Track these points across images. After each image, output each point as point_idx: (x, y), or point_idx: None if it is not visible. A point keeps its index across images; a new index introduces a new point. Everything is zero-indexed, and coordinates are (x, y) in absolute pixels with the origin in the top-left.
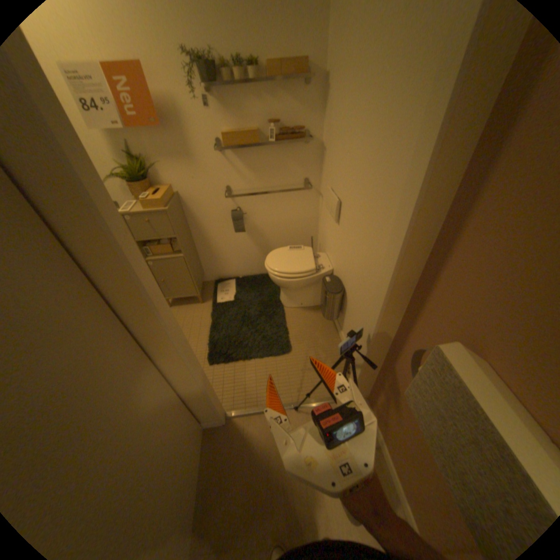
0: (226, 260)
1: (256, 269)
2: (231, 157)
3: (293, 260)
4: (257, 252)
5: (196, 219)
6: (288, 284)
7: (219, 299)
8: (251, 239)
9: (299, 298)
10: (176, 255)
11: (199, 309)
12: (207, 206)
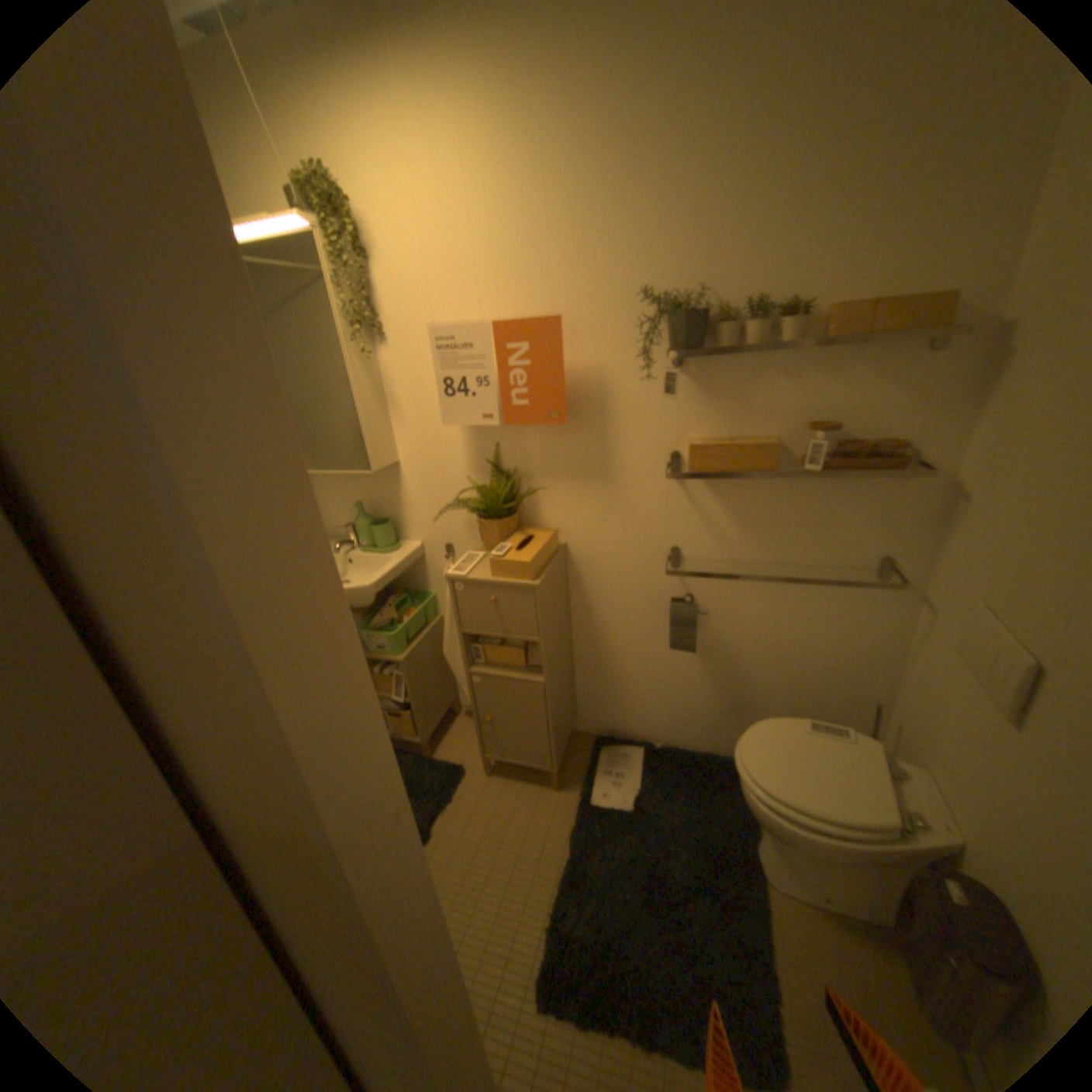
0: (632, 698)
1: (699, 736)
2: (698, 489)
3: (825, 769)
4: (713, 700)
5: (588, 600)
6: (802, 843)
7: (598, 793)
8: (704, 667)
9: (826, 883)
10: (529, 676)
11: (546, 806)
12: (617, 580)
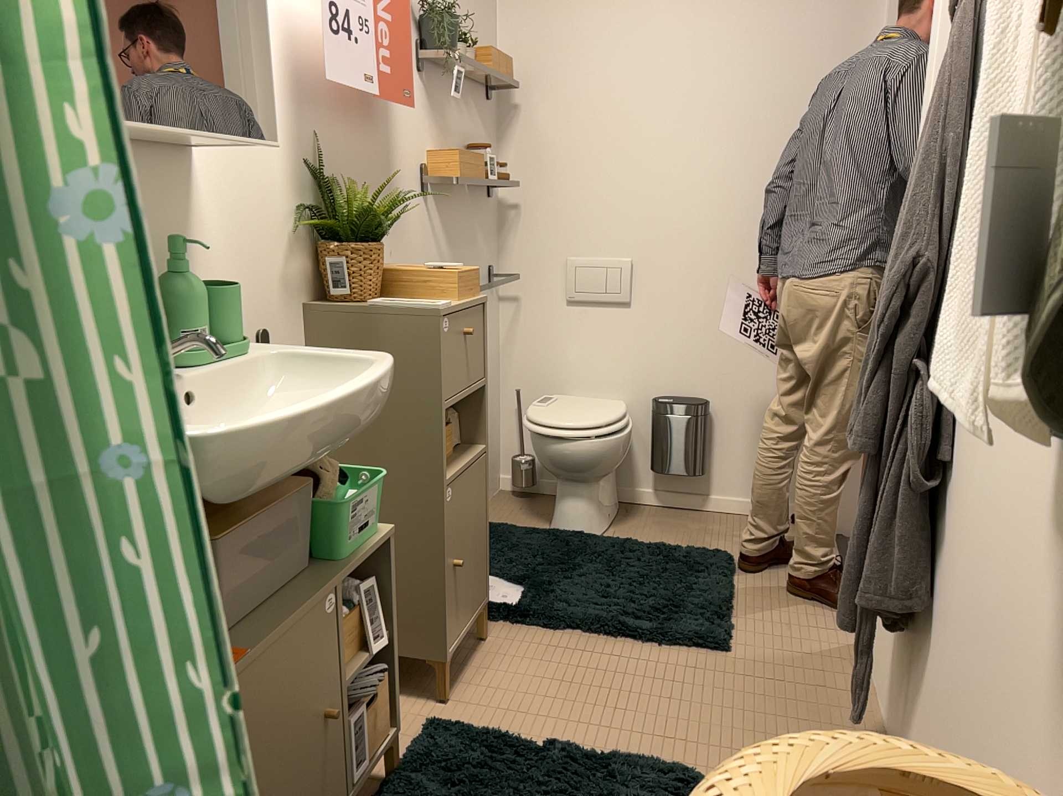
0: None
1: None
2: (435, 212)
3: (584, 409)
4: None
5: None
6: (626, 444)
7: (504, 599)
8: None
9: (607, 502)
10: (472, 452)
11: (511, 644)
12: None
